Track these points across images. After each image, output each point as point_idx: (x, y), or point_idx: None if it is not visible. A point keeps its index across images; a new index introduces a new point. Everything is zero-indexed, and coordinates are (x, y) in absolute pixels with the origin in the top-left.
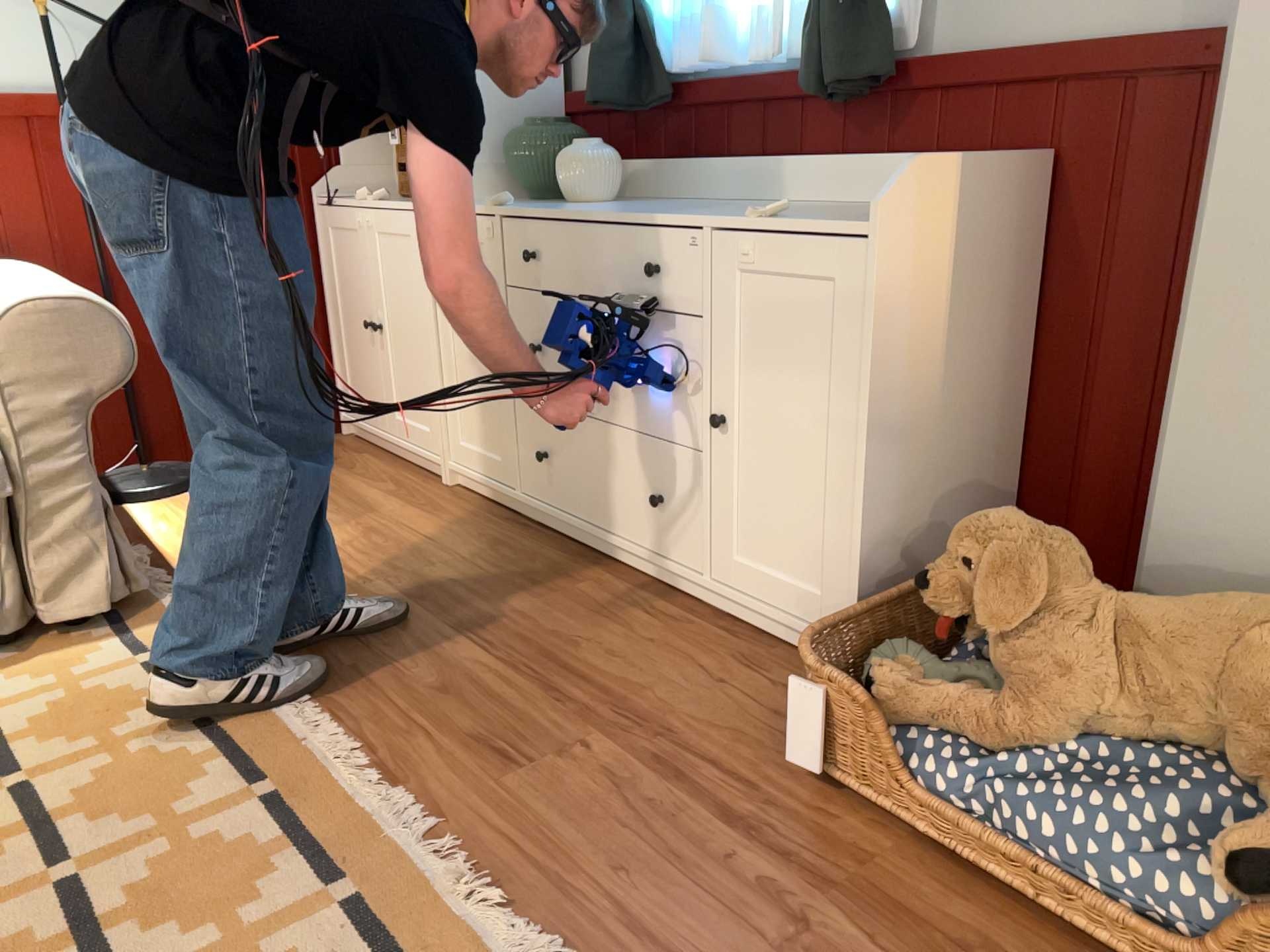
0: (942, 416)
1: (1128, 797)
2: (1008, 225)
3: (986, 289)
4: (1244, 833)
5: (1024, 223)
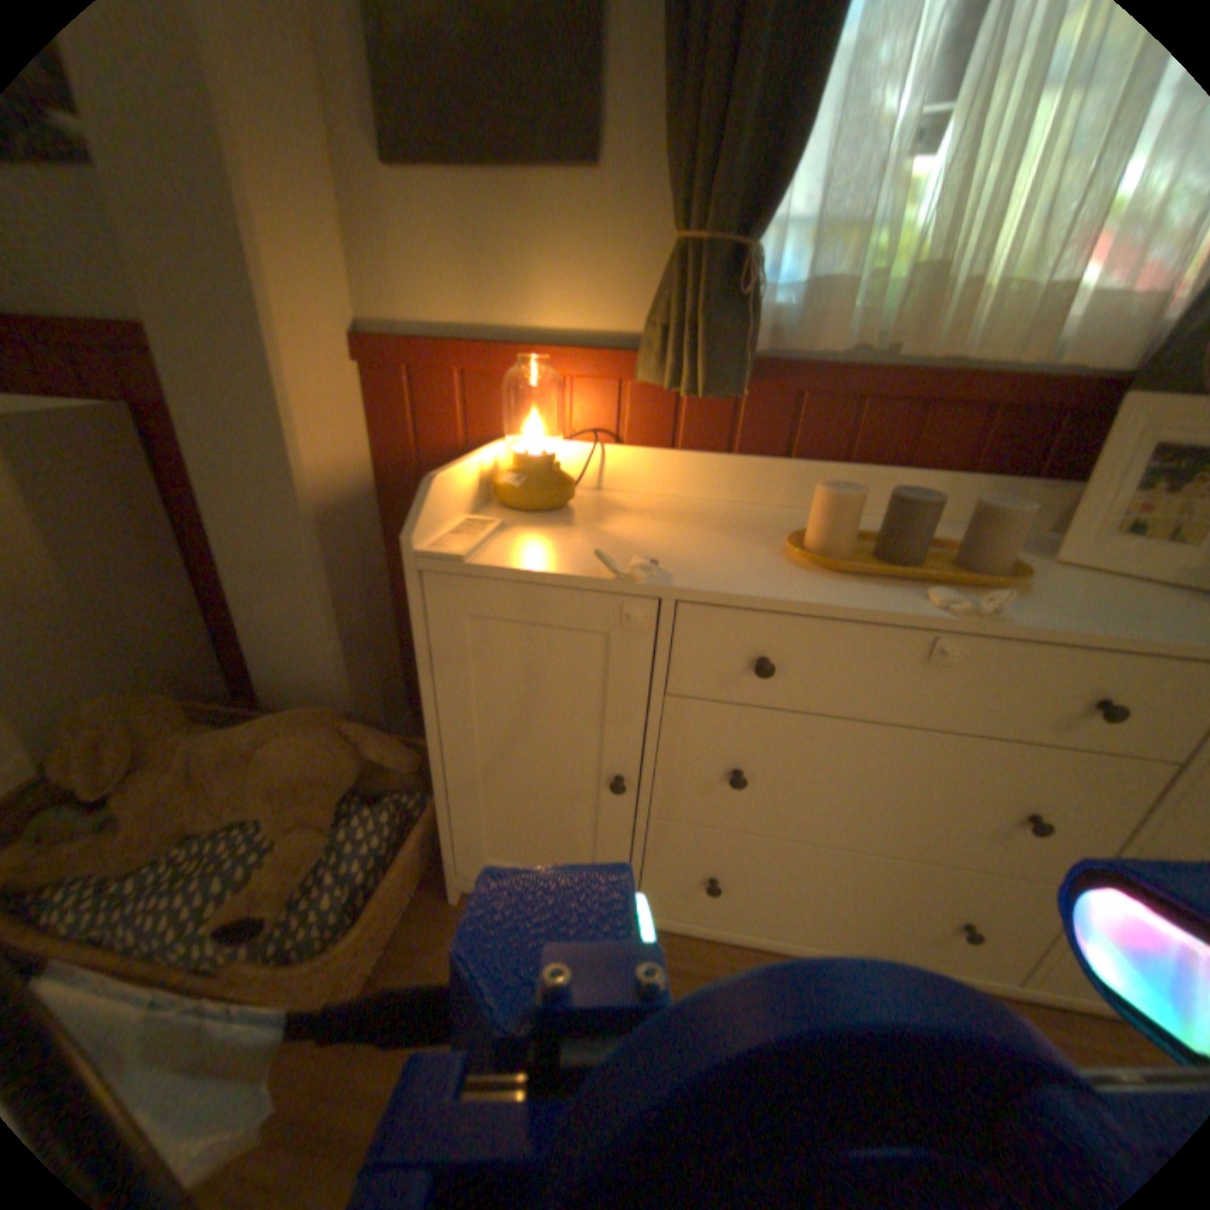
0: (87, 616)
1: (189, 894)
2: (102, 463)
3: (97, 514)
4: (227, 912)
5: (124, 458)
